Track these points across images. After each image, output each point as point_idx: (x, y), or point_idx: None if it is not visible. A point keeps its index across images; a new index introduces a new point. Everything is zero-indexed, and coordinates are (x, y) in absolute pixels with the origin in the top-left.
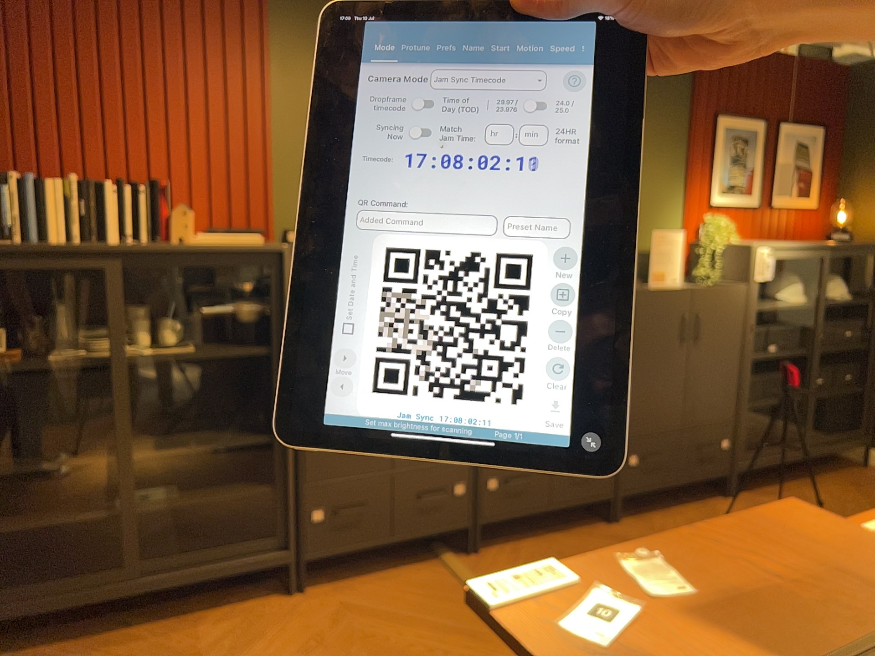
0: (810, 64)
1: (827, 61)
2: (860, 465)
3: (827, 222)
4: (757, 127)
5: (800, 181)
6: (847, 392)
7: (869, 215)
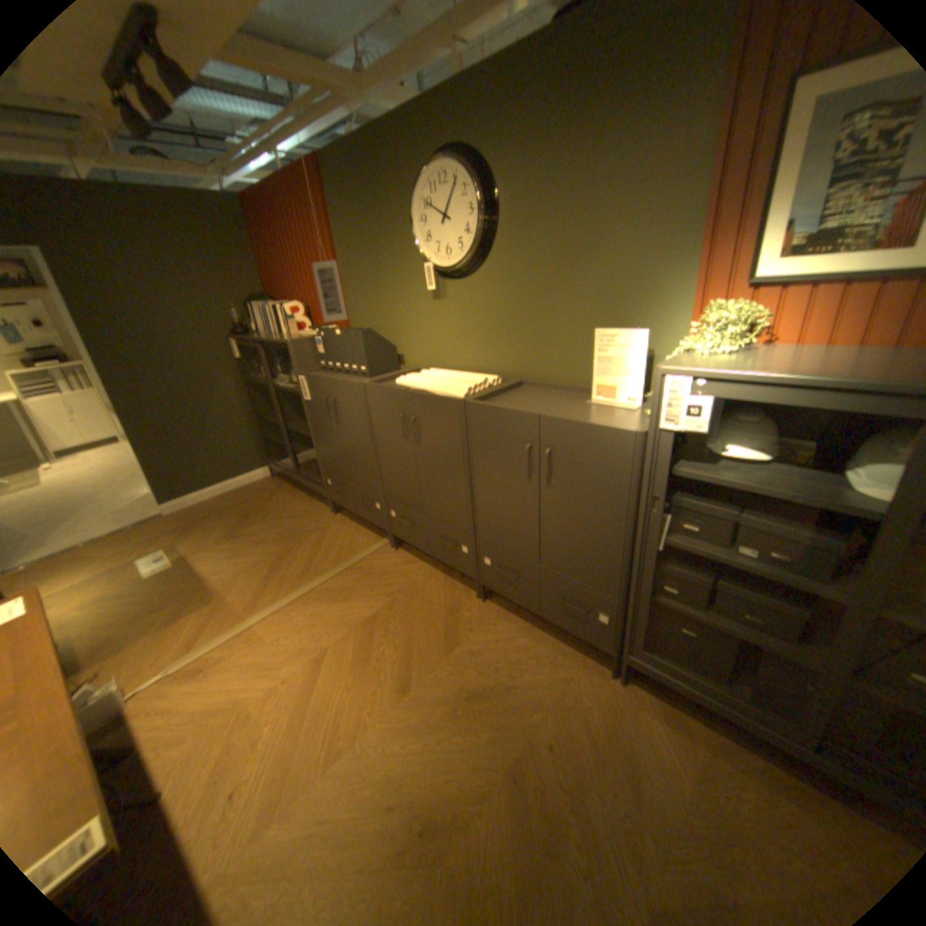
0: None
1: None
2: None
3: None
4: None
5: None
6: None
7: None
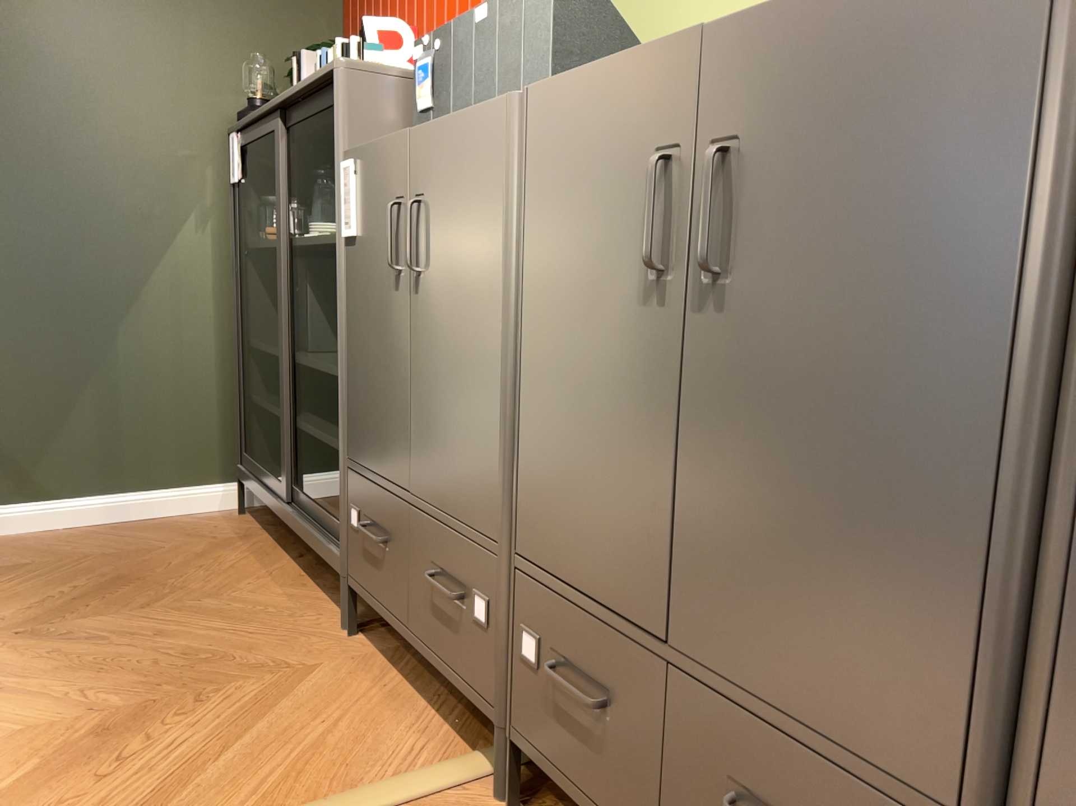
0: None
1: None
2: None
3: None
4: None
5: None
6: None
7: None
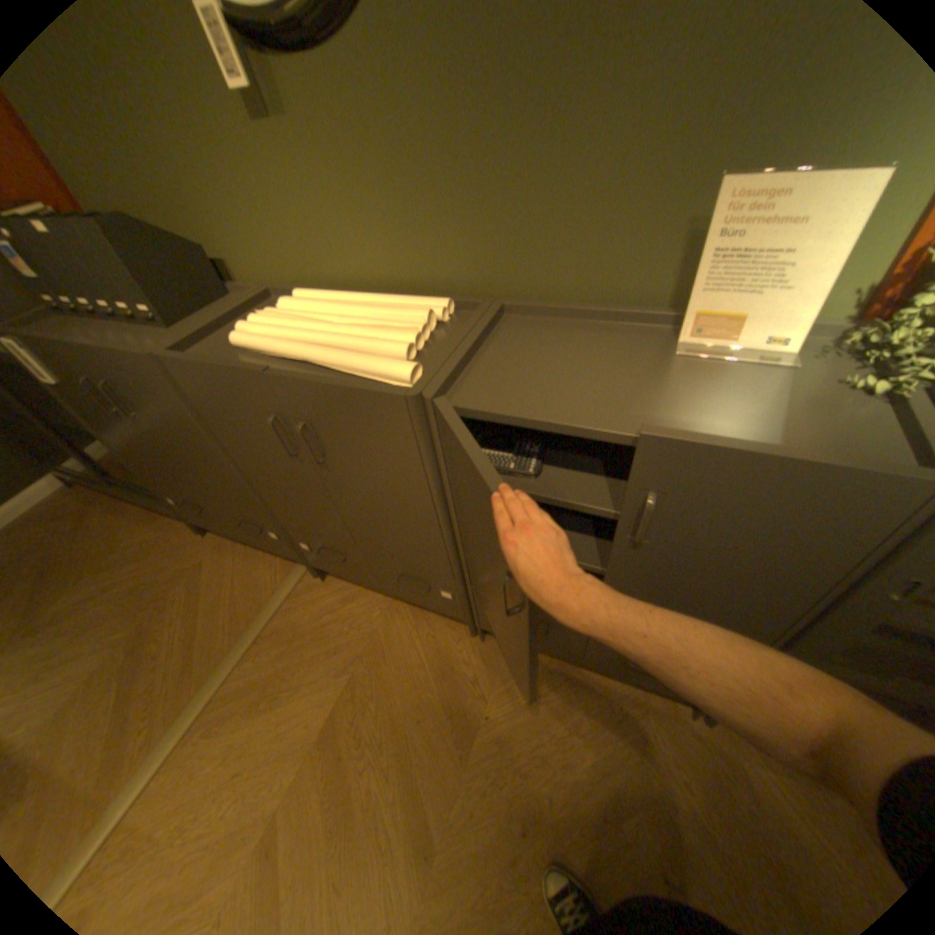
0: None
1: None
2: None
3: None
4: None
5: None
6: None
7: None
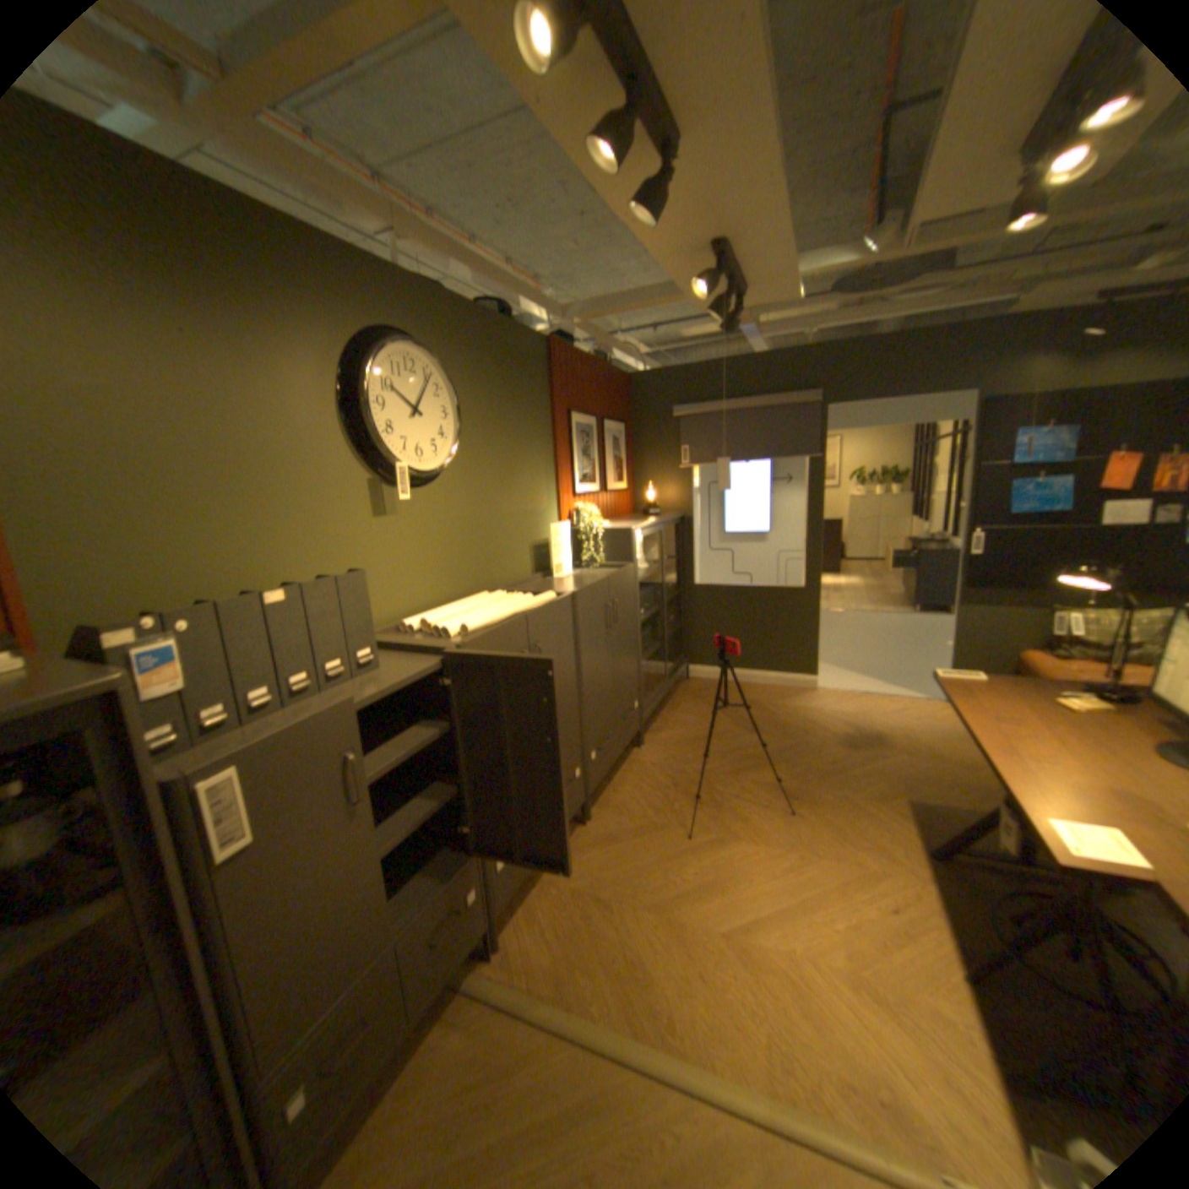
0: (611, 370)
1: (619, 369)
2: (681, 679)
3: (631, 500)
4: (591, 422)
5: (617, 469)
6: (673, 630)
7: (658, 493)
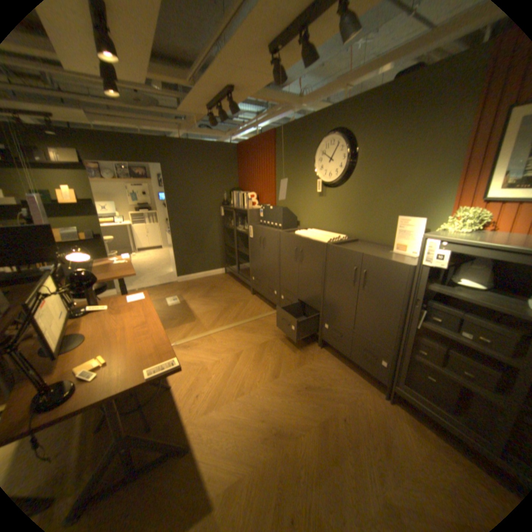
0: None
1: None
2: None
3: None
4: None
5: None
6: None
7: None
